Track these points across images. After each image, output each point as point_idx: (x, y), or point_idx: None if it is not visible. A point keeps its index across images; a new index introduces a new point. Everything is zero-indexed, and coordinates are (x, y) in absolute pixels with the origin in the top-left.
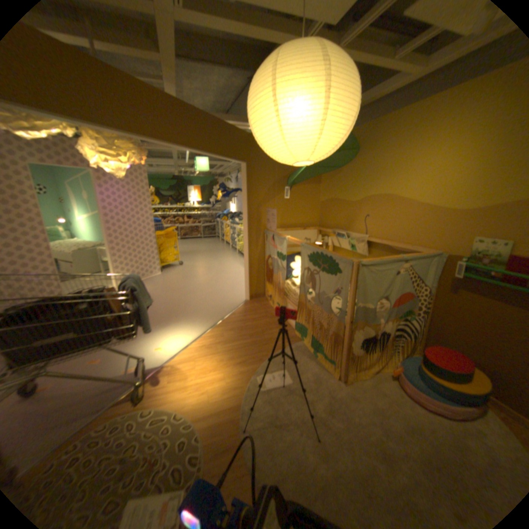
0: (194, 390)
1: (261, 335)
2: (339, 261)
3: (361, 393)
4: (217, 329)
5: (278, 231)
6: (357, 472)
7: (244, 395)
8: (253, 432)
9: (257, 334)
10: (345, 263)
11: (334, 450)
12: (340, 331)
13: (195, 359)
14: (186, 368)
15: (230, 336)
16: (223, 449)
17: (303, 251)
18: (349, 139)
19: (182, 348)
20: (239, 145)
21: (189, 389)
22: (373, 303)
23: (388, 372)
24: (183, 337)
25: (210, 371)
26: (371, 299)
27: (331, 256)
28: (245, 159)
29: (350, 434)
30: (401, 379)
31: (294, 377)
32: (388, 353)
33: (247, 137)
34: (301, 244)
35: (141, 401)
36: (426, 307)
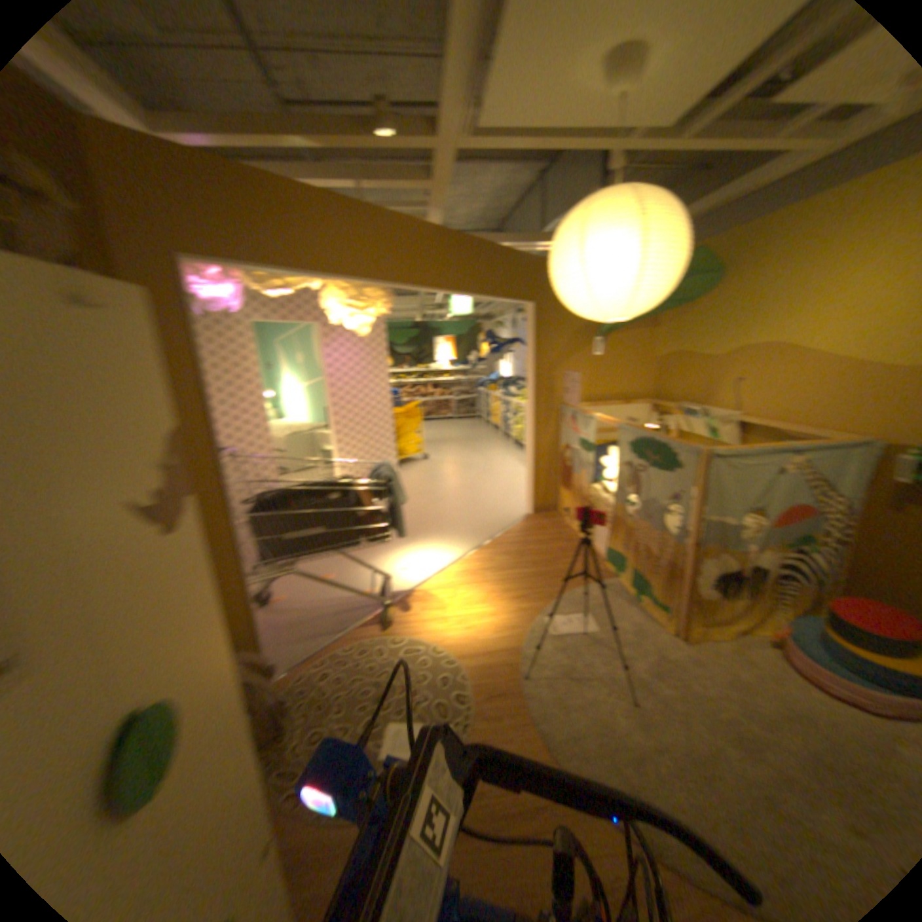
0: (457, 624)
1: (551, 565)
2: (679, 450)
3: (712, 658)
4: (485, 551)
5: (583, 407)
6: (693, 751)
7: (526, 638)
8: (539, 682)
9: (545, 564)
10: (689, 453)
11: (660, 720)
12: (680, 561)
13: (456, 587)
14: (444, 597)
15: (504, 563)
16: (500, 694)
17: (622, 436)
18: (711, 253)
19: (437, 572)
20: (525, 278)
21: (451, 621)
22: (736, 517)
23: (767, 637)
24: (437, 558)
25: (477, 604)
26: (732, 510)
27: (666, 443)
28: (533, 297)
29: (688, 706)
30: (790, 649)
31: (603, 625)
32: (766, 604)
33: (538, 264)
34: (619, 425)
35: (391, 627)
36: (841, 533)
